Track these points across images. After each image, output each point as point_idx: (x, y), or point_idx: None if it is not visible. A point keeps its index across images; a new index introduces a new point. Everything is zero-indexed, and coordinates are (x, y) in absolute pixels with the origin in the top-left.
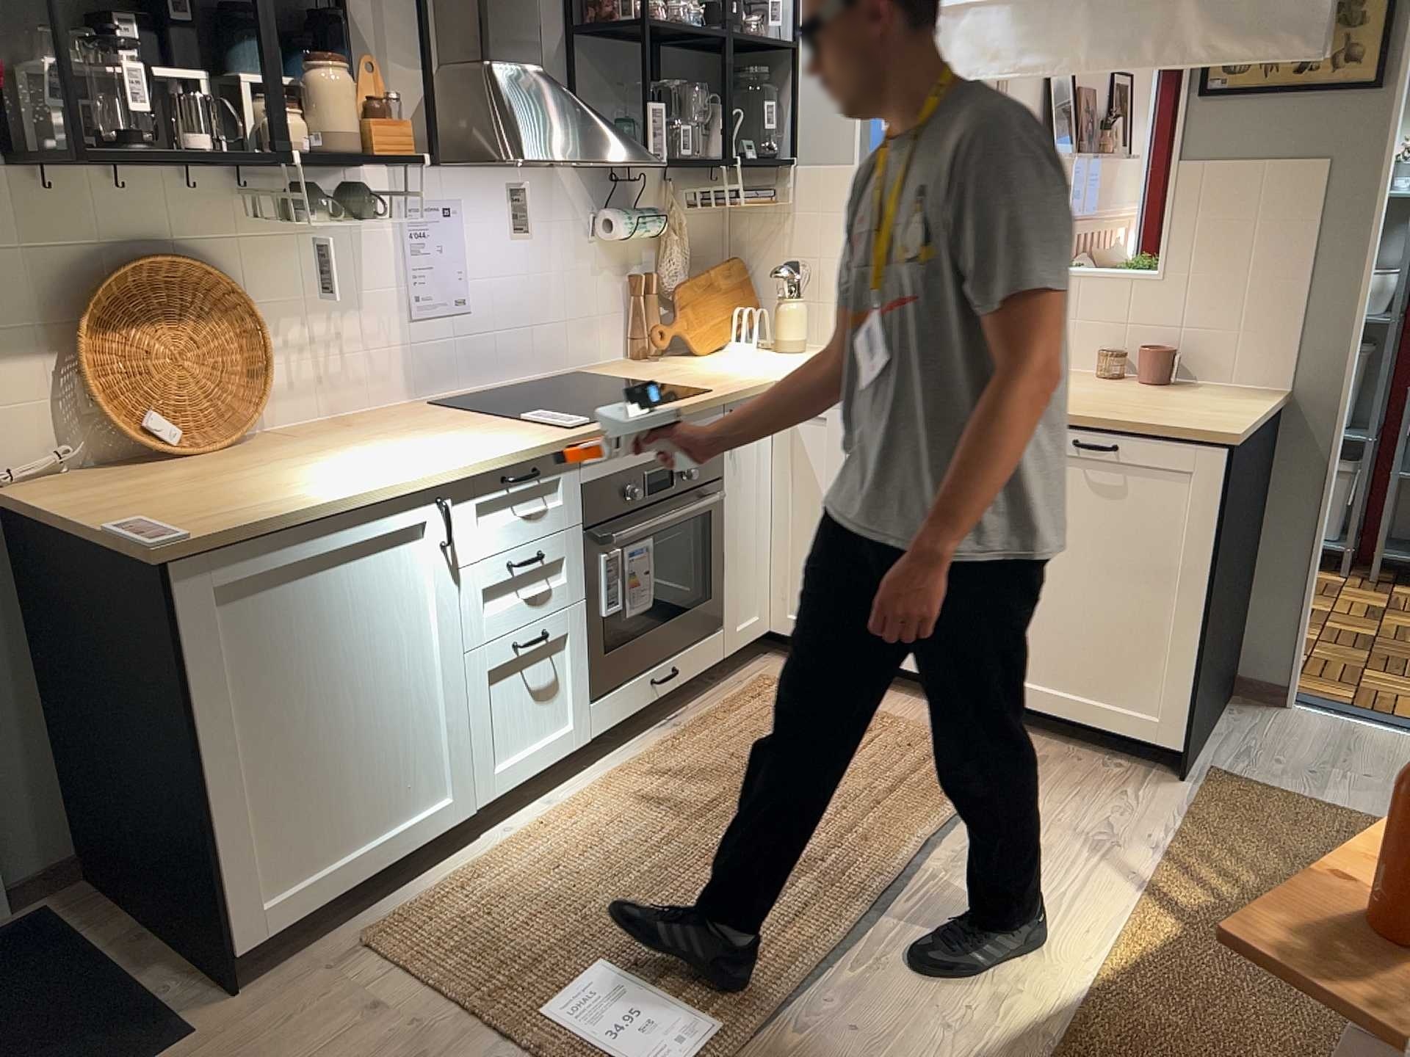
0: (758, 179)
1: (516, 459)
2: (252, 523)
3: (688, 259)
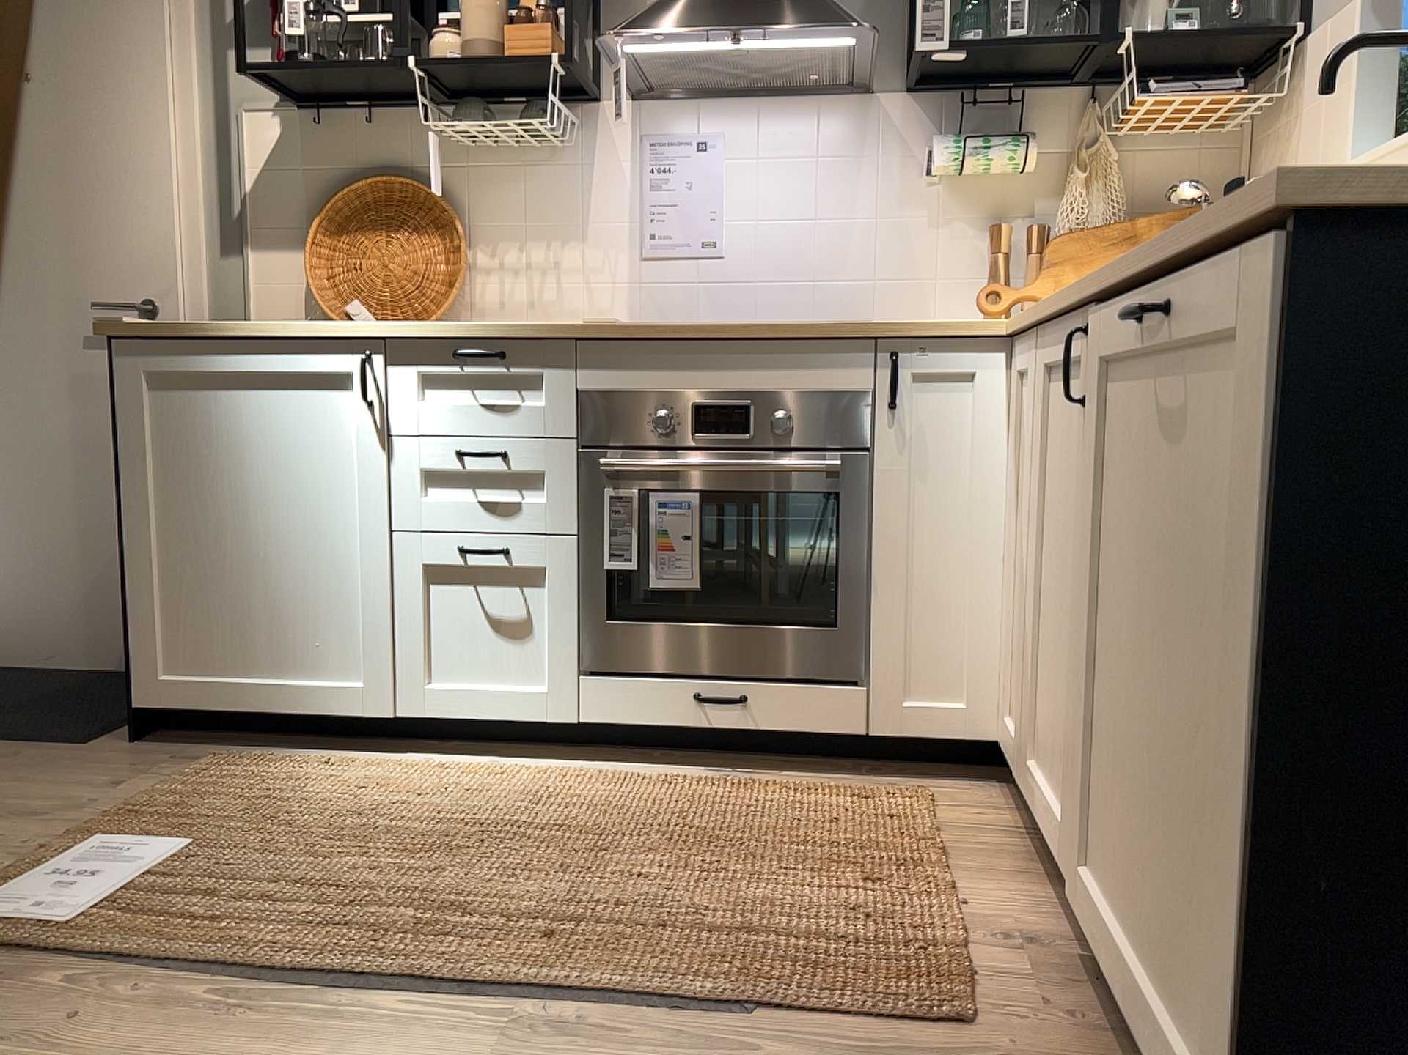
0: (1270, 83)
1: (467, 333)
2: (178, 325)
3: (1126, 212)
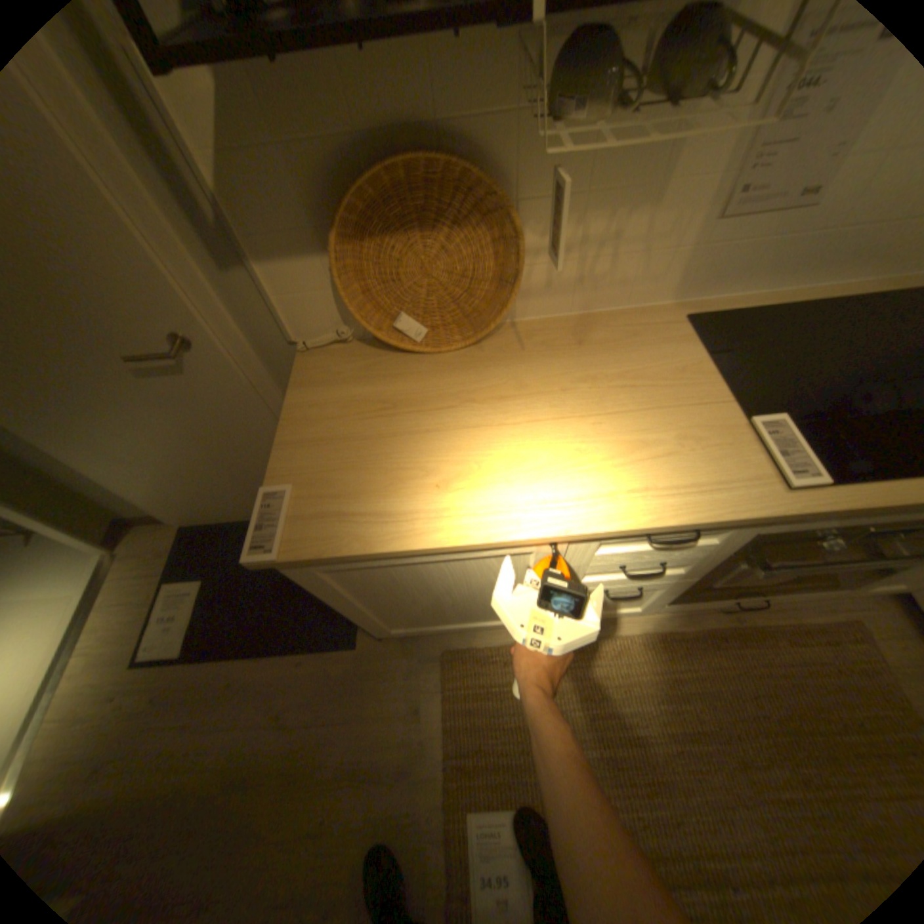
0: None
1: (676, 529)
2: (340, 552)
3: None
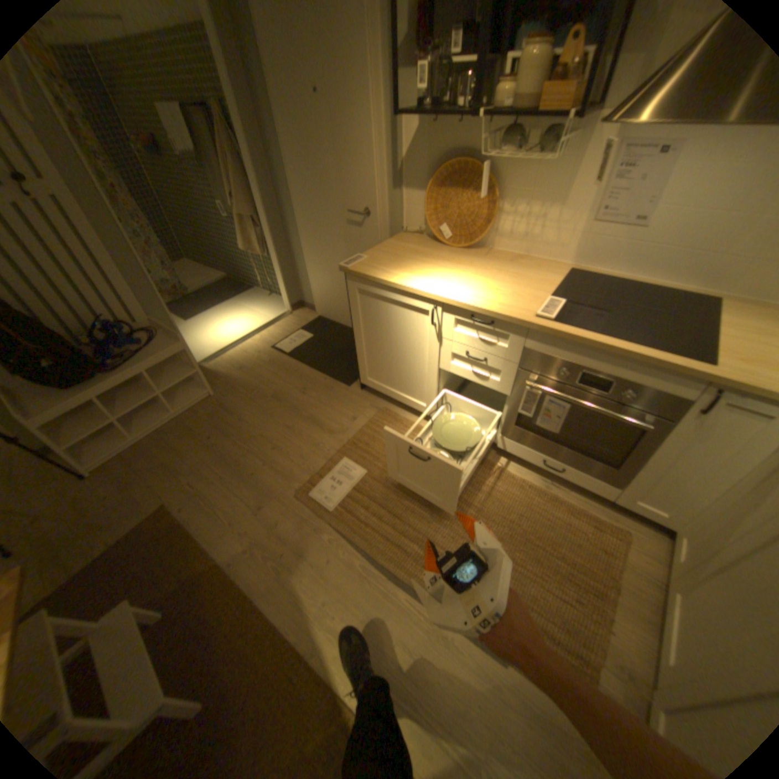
0: None
1: (478, 310)
2: (366, 273)
3: None
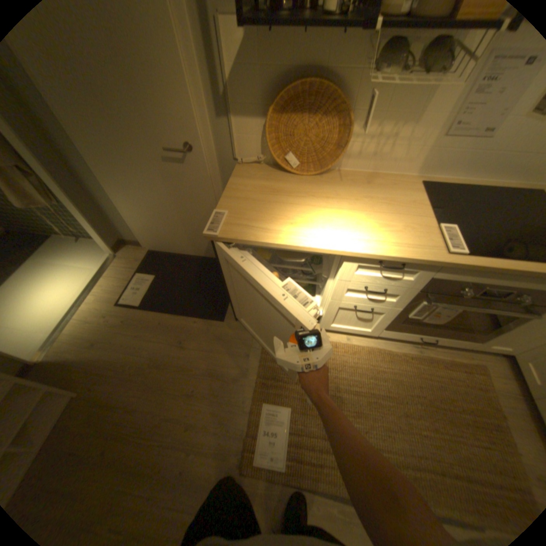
0: None
1: (393, 259)
2: (245, 238)
3: None
